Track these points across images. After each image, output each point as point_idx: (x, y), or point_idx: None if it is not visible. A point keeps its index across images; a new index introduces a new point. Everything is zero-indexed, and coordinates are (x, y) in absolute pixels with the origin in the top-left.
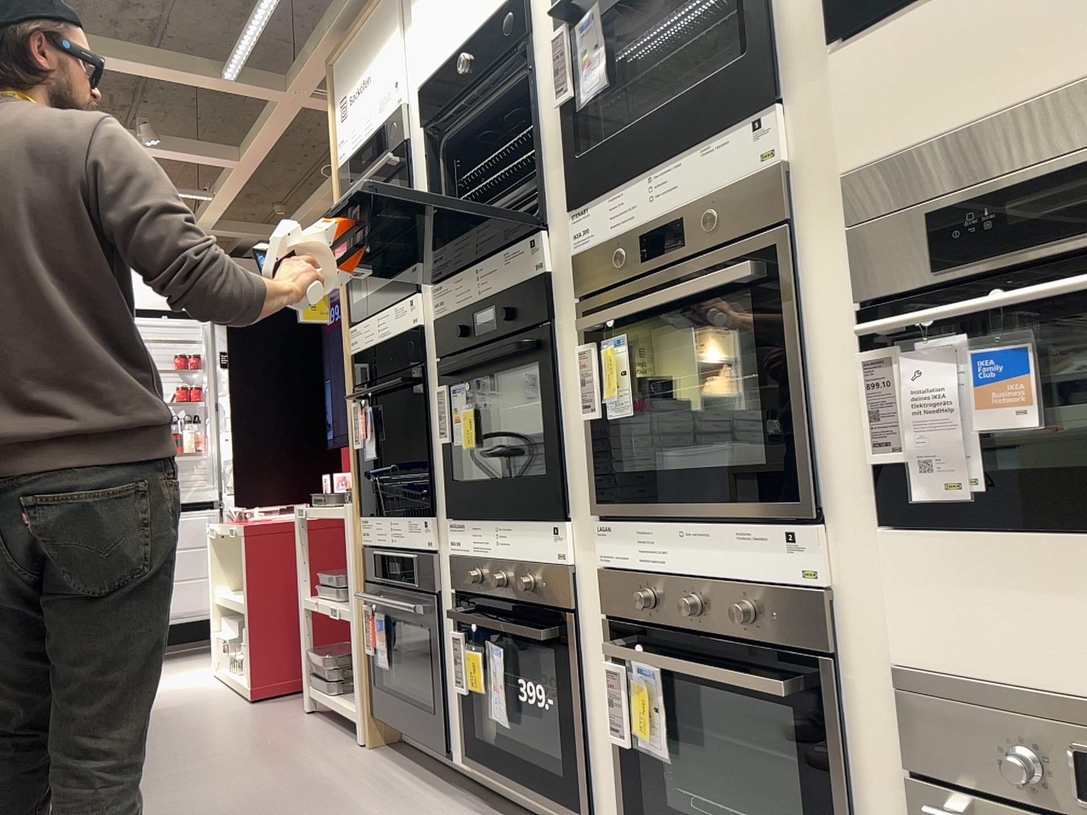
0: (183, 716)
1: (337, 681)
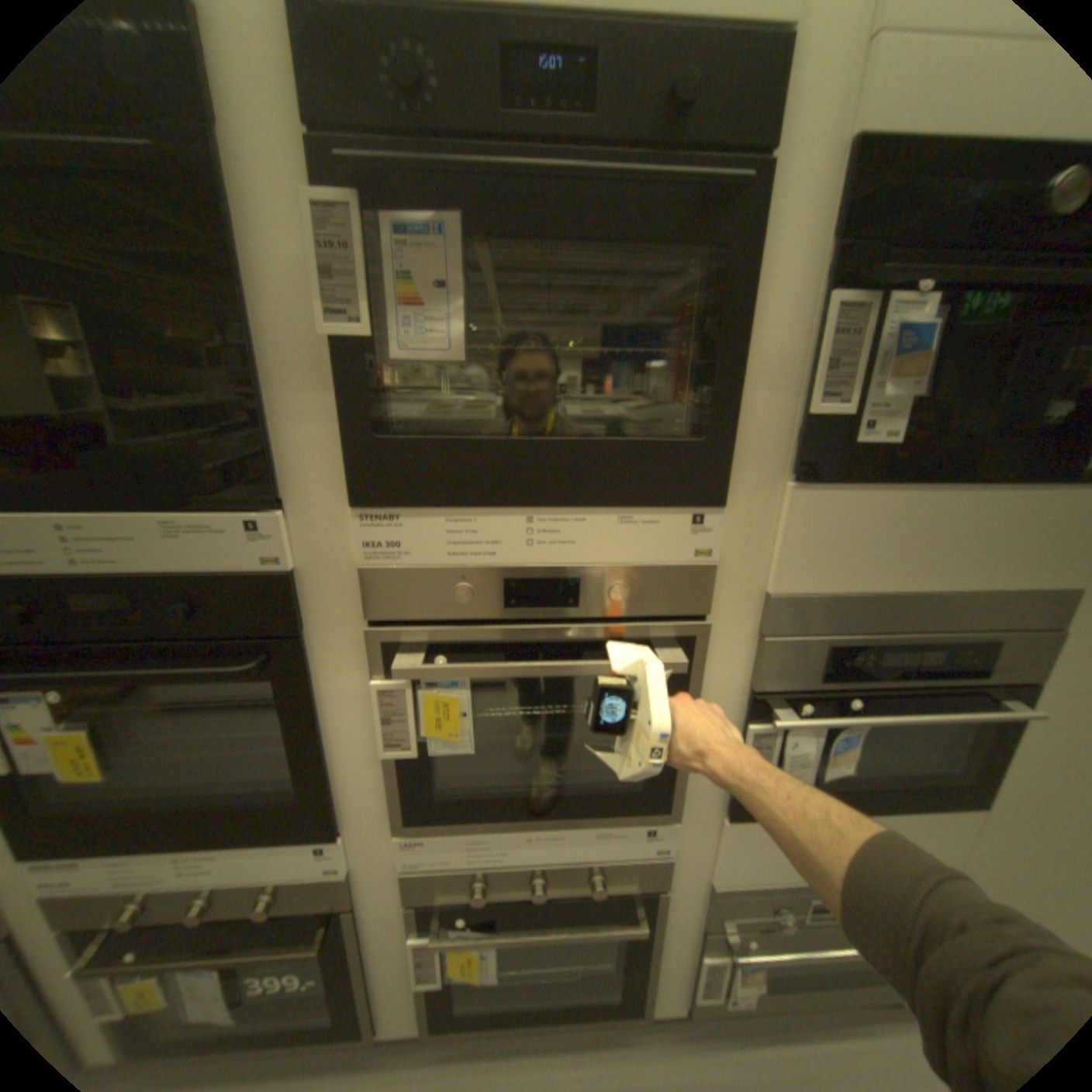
0: None
1: None
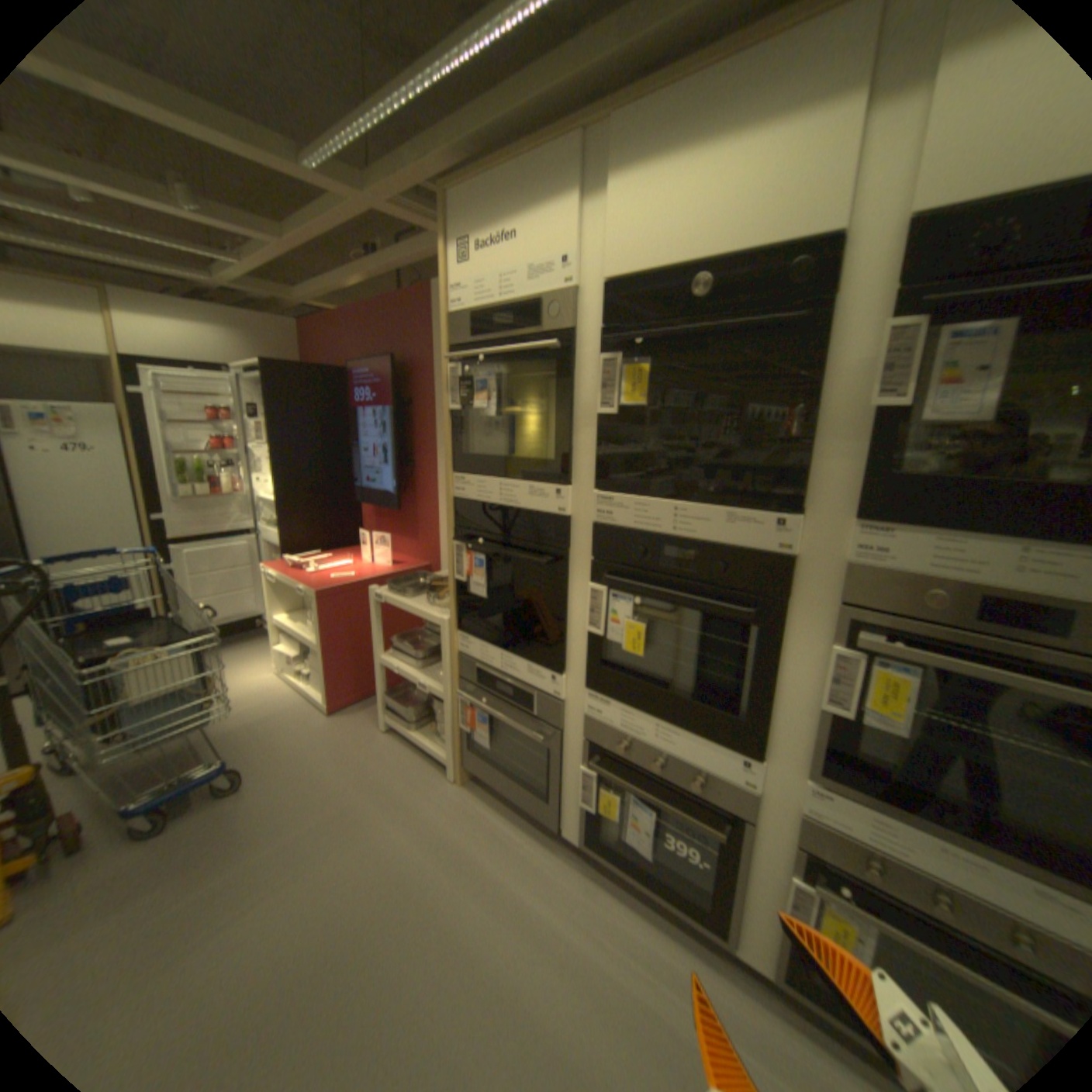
0: (276, 738)
1: (416, 723)
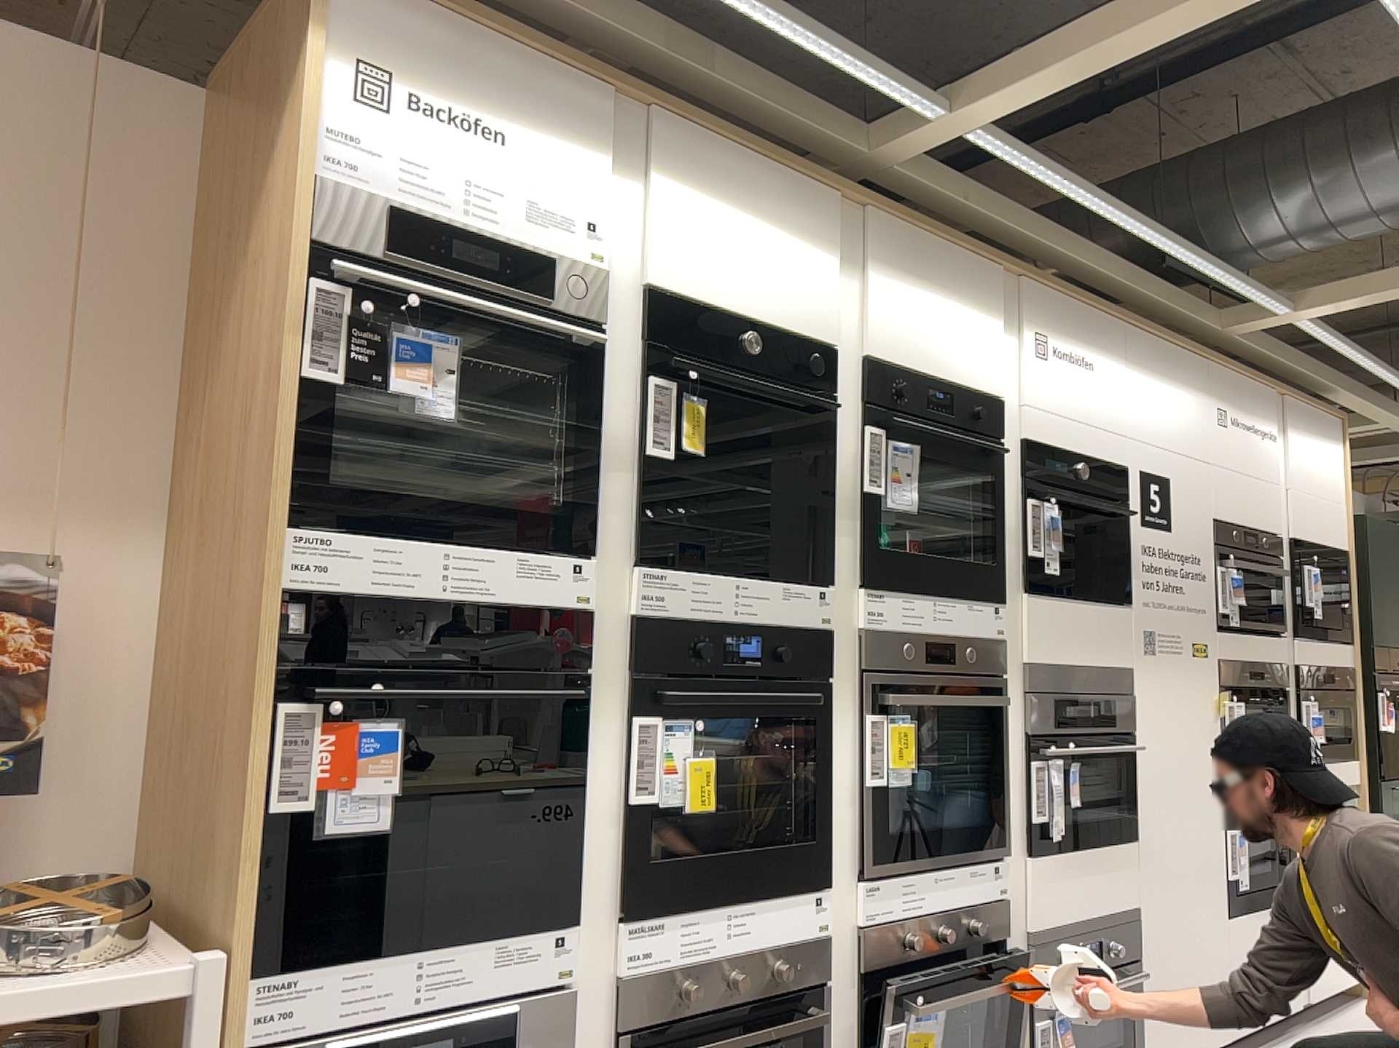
0: None
1: None
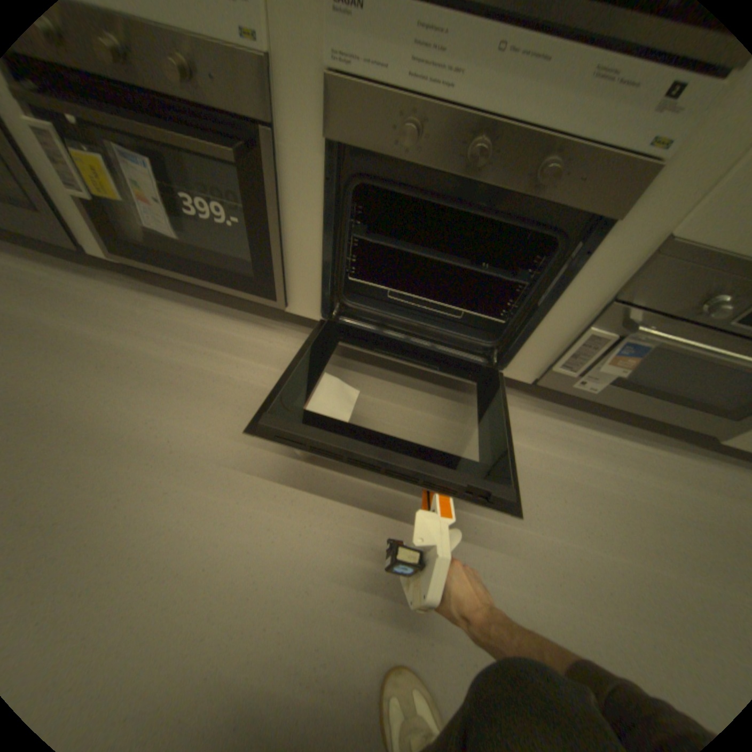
0: None
1: None
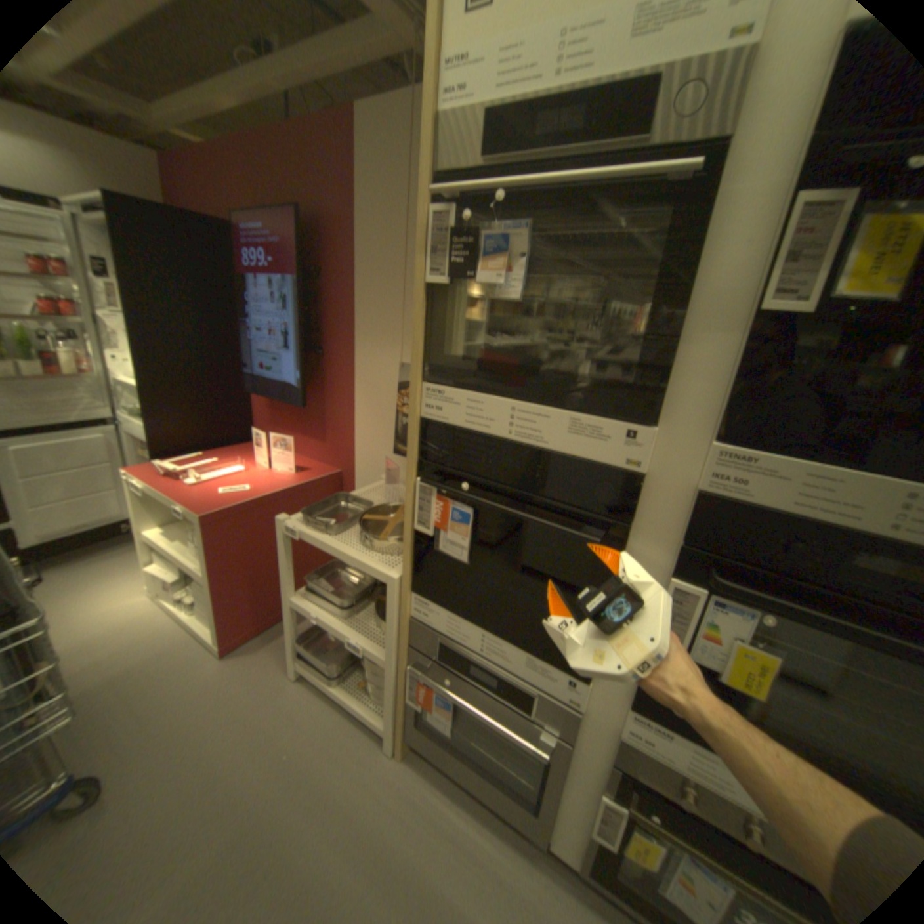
0: (153, 697)
1: (339, 676)
